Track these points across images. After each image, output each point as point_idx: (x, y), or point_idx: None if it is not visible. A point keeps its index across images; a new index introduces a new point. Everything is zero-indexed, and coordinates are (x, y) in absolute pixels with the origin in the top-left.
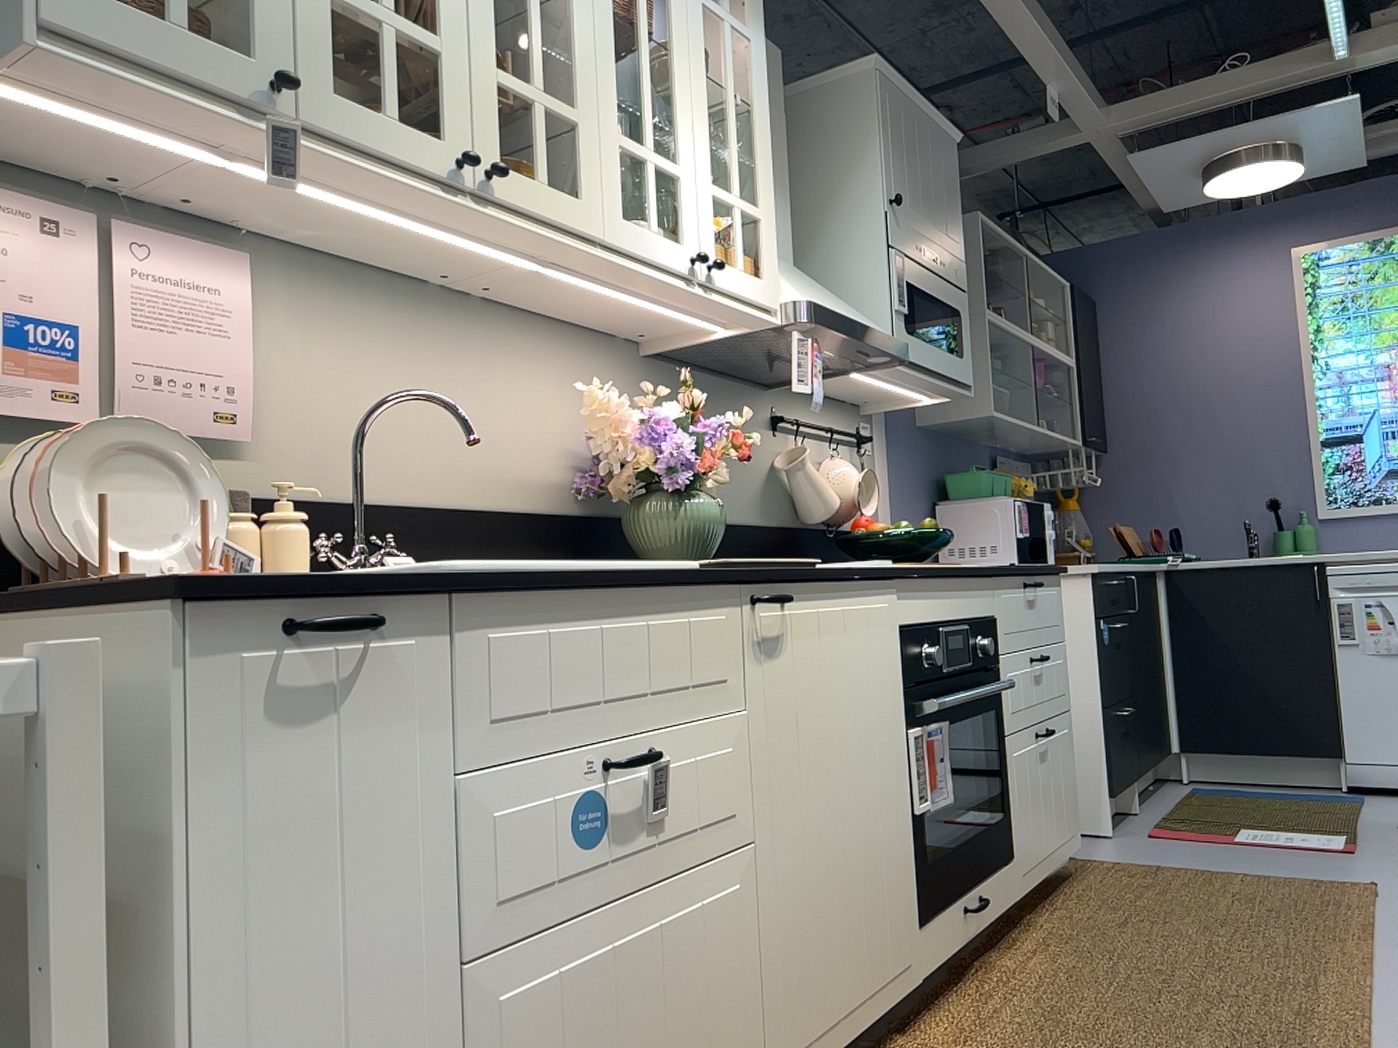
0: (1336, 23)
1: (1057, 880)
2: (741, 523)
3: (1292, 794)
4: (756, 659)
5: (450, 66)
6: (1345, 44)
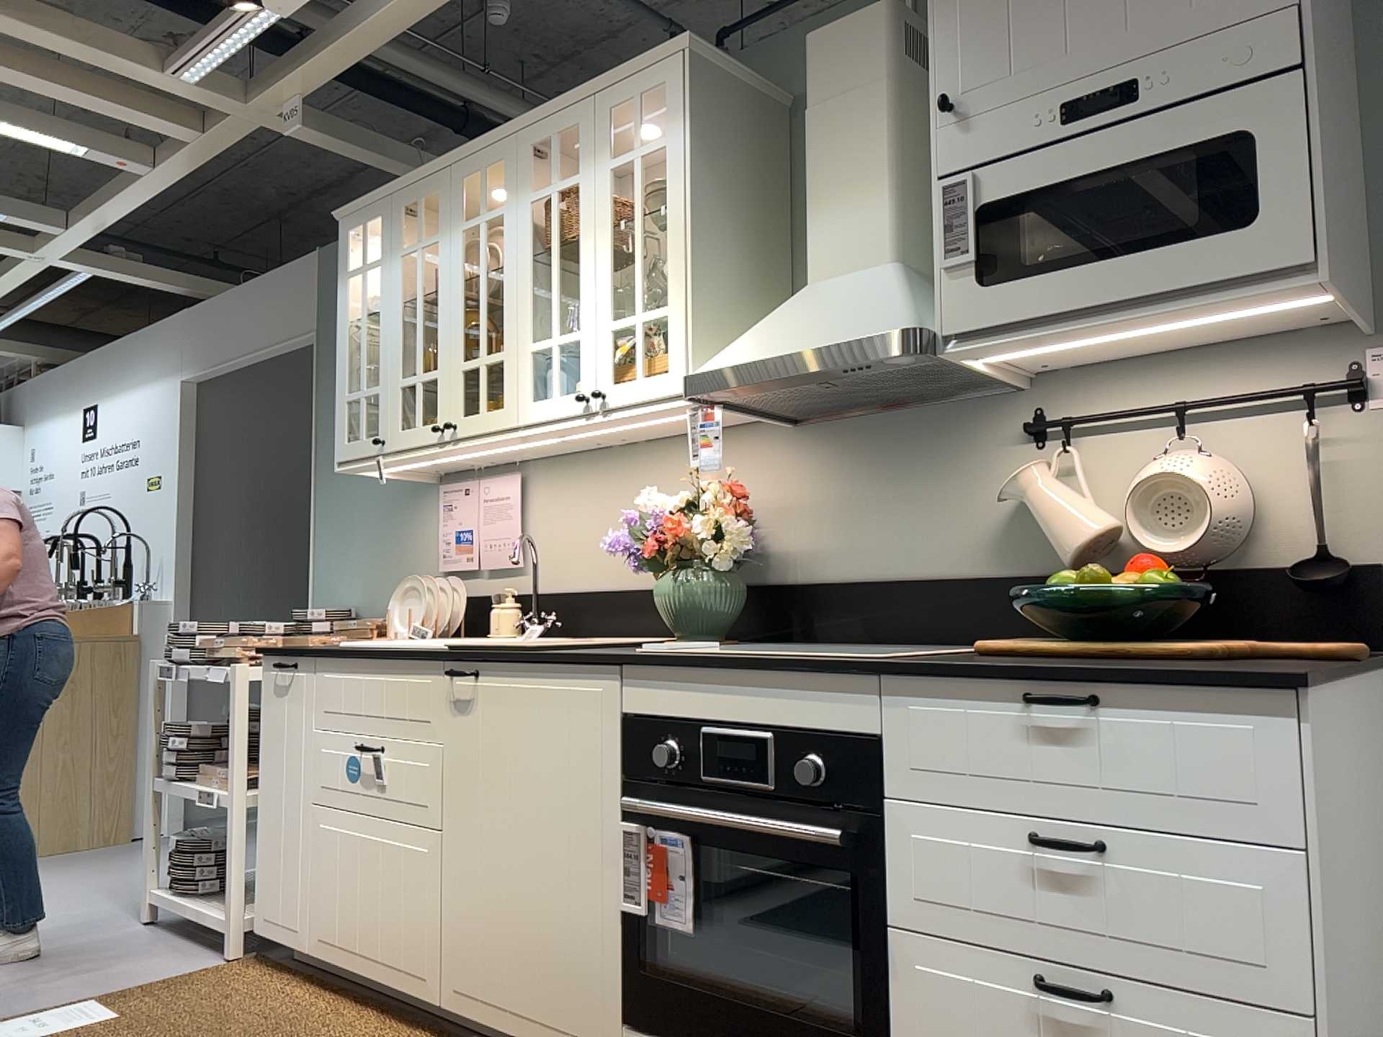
0: None
1: None
2: (940, 575)
3: None
4: (450, 712)
5: (440, 380)
6: None
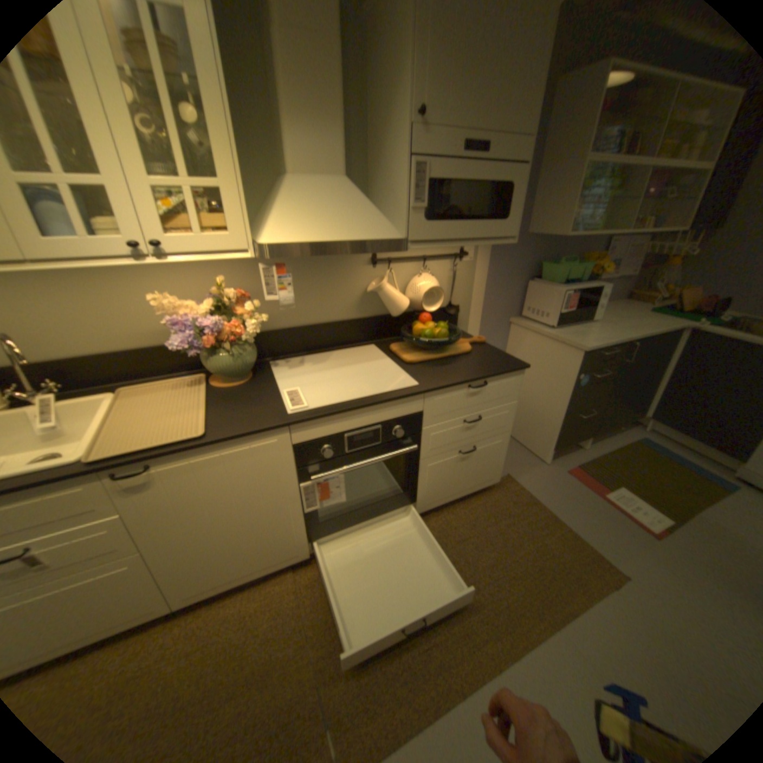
0: None
1: (478, 491)
2: (335, 320)
3: (696, 468)
4: (122, 496)
5: None
6: None
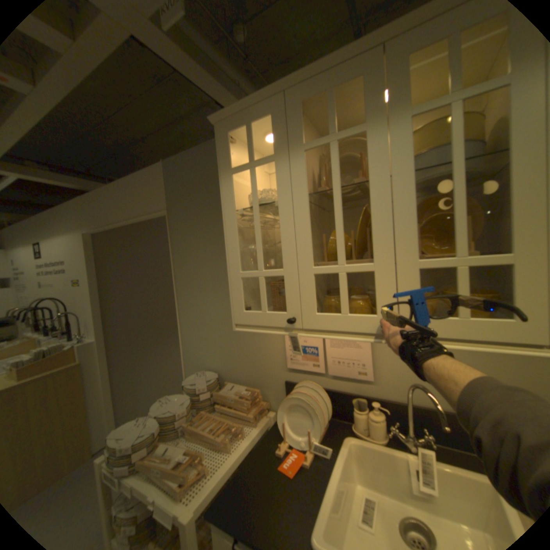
0: None
1: None
2: None
3: None
4: None
5: (381, 275)
6: None
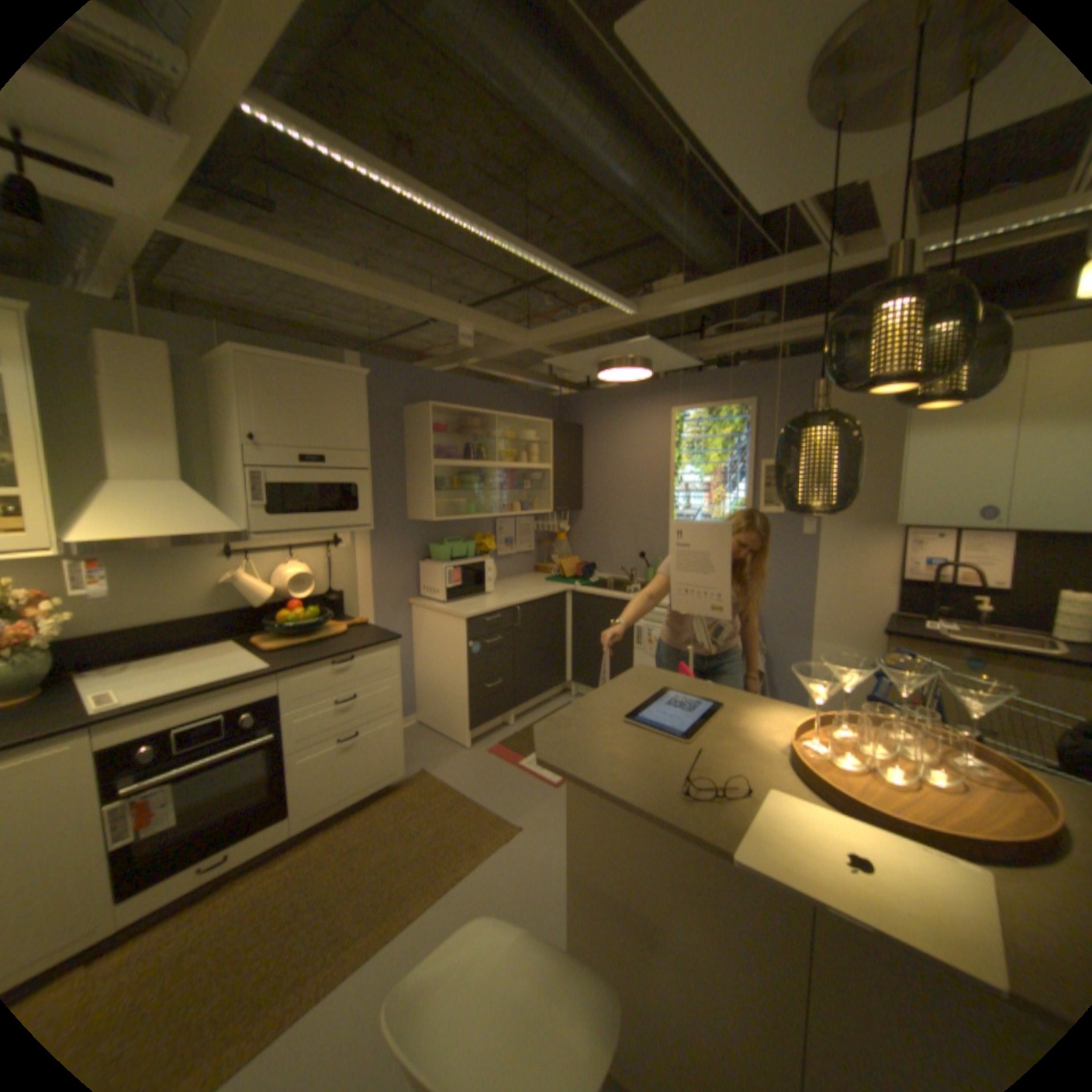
0: (610, 295)
1: (382, 794)
2: (179, 617)
3: None
4: None
5: None
6: (627, 306)
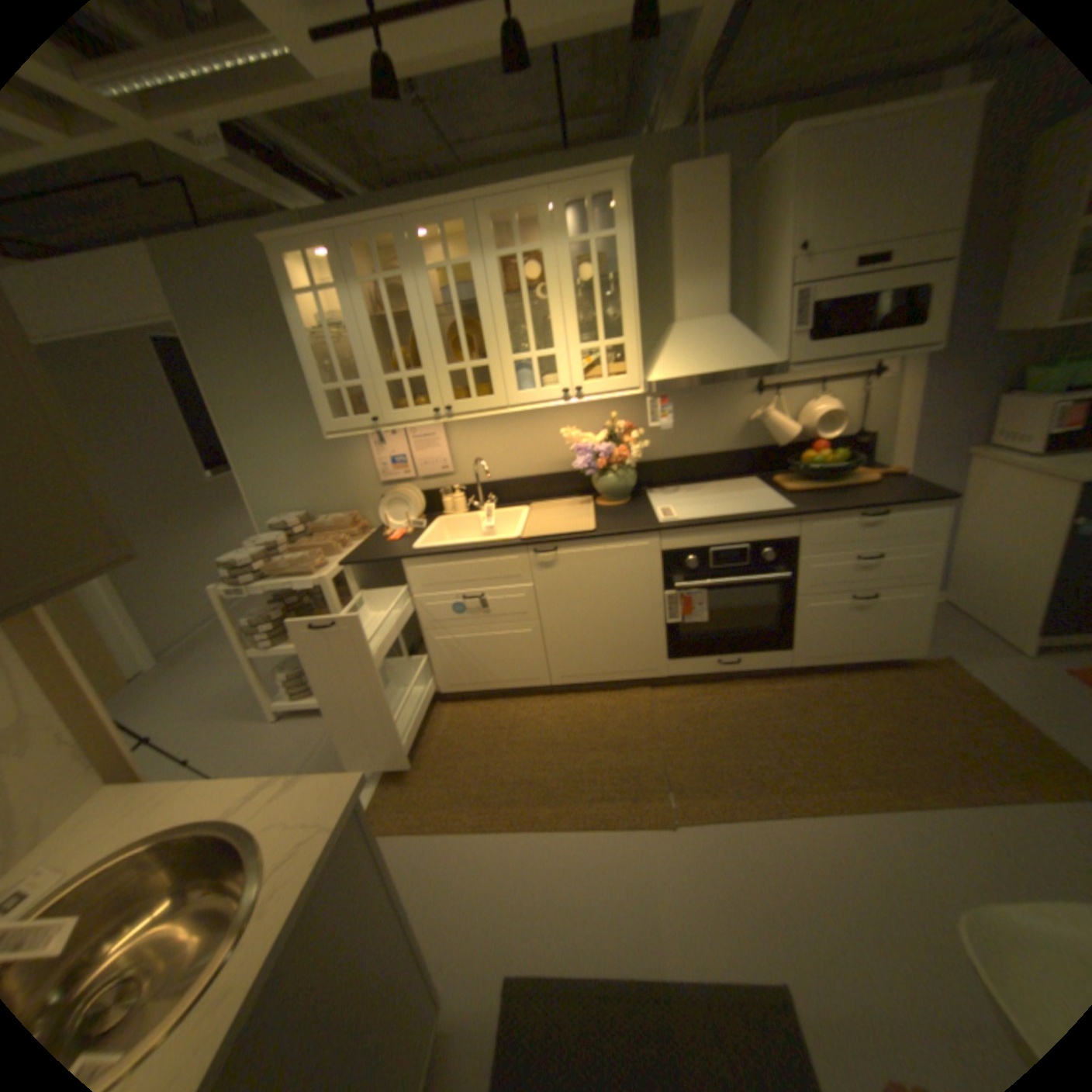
0: None
1: (894, 667)
2: (715, 452)
3: None
4: (540, 568)
5: (430, 377)
6: None
